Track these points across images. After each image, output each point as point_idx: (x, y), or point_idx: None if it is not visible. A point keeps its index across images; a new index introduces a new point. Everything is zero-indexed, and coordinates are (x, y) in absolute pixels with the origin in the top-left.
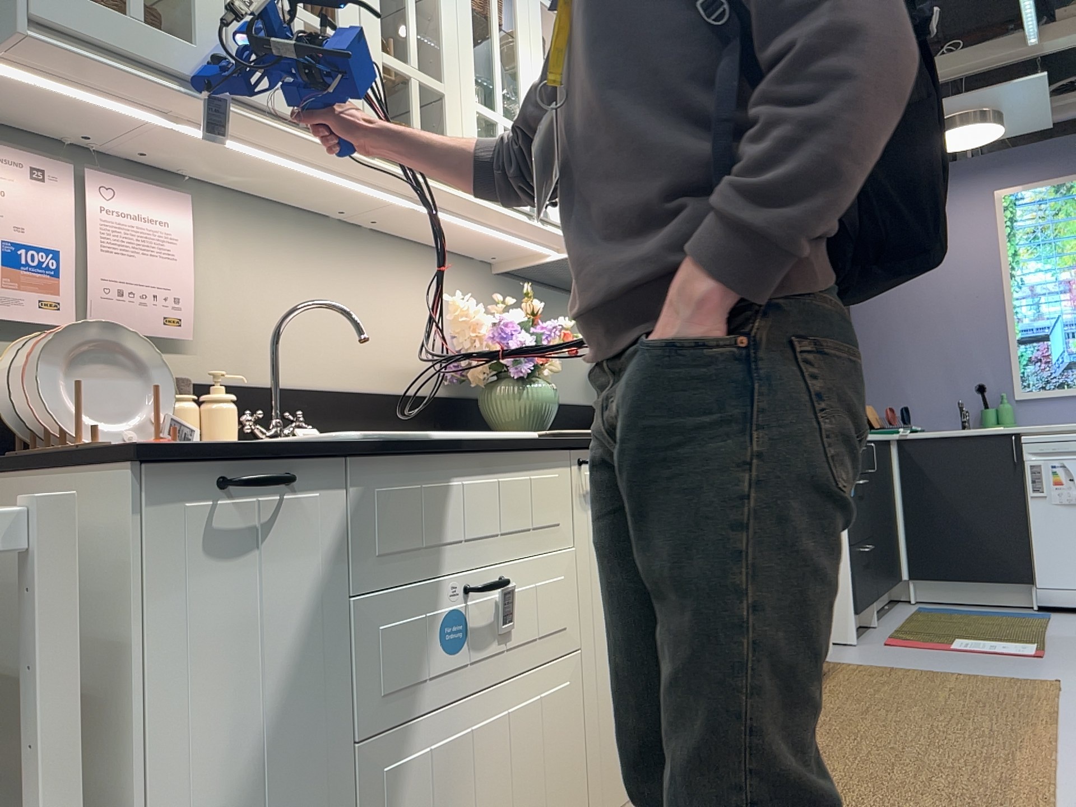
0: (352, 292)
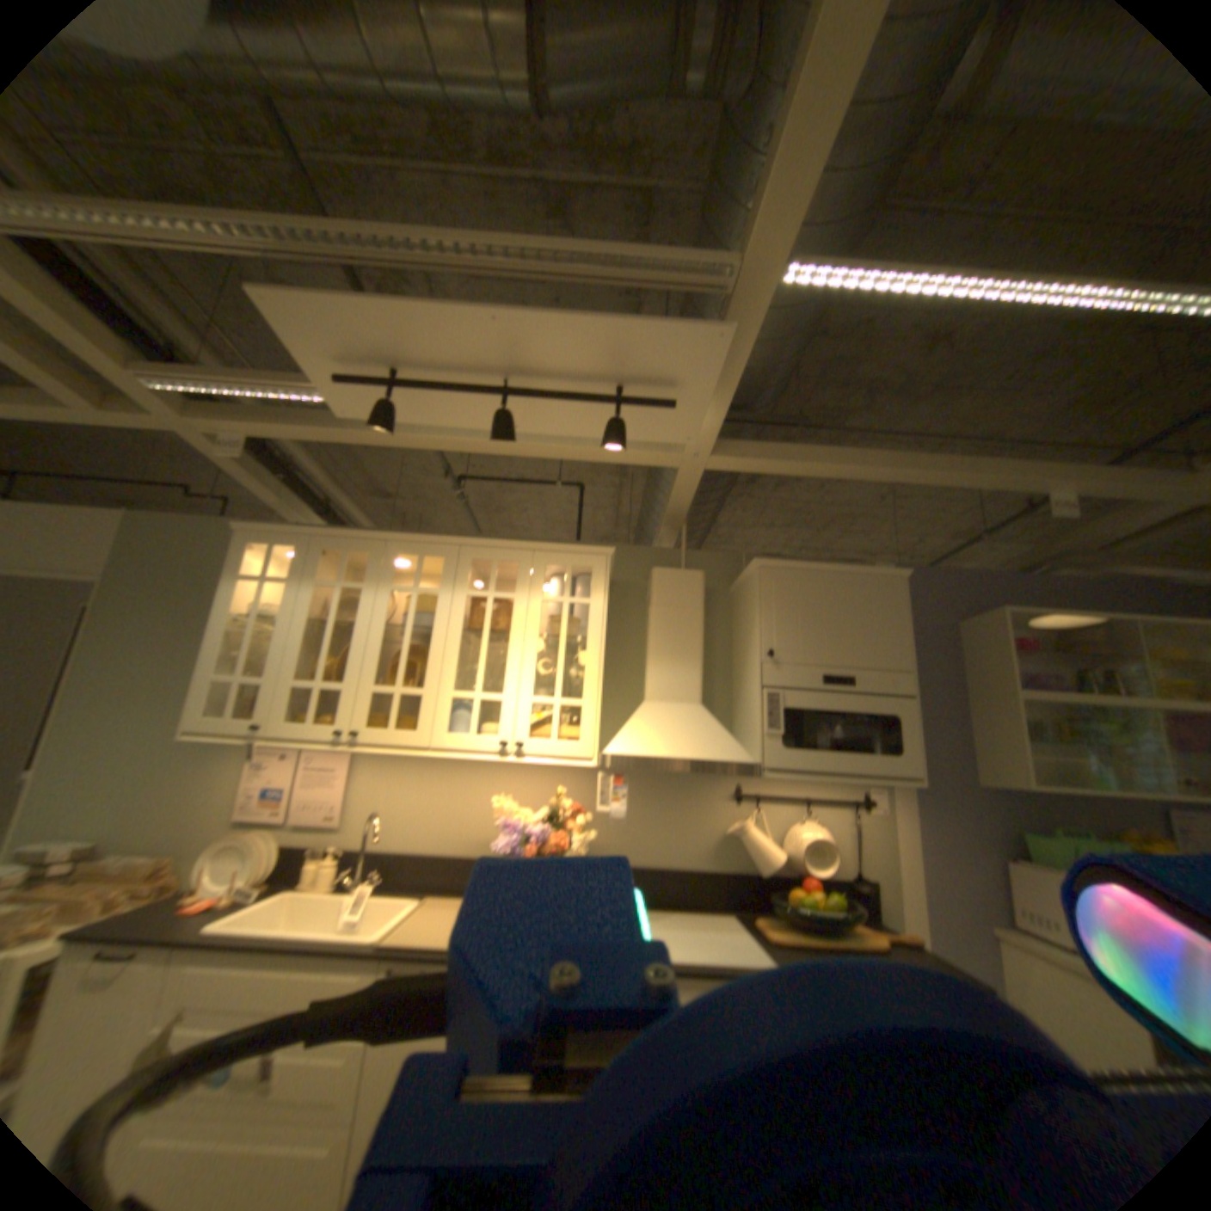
0: (454, 790)
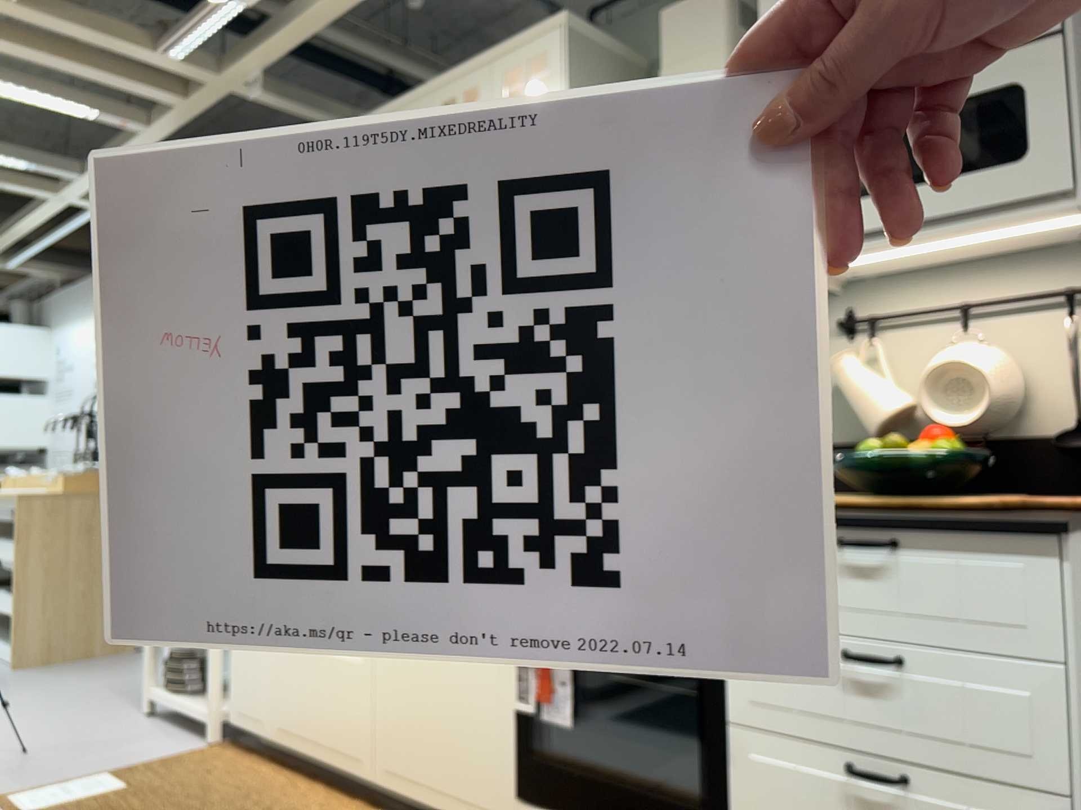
0: None
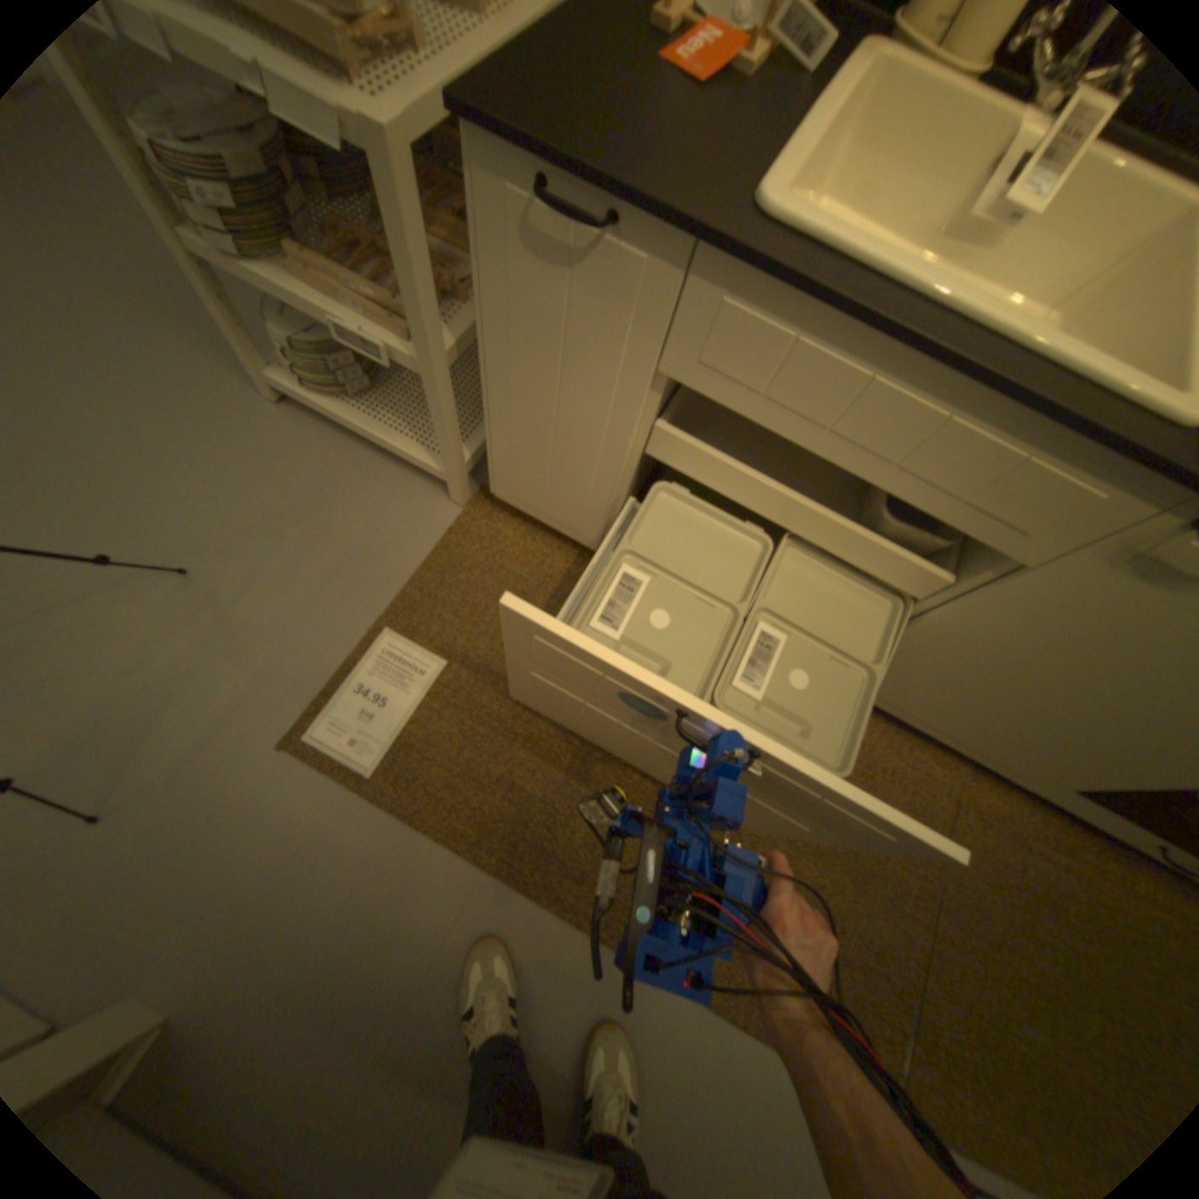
0: None
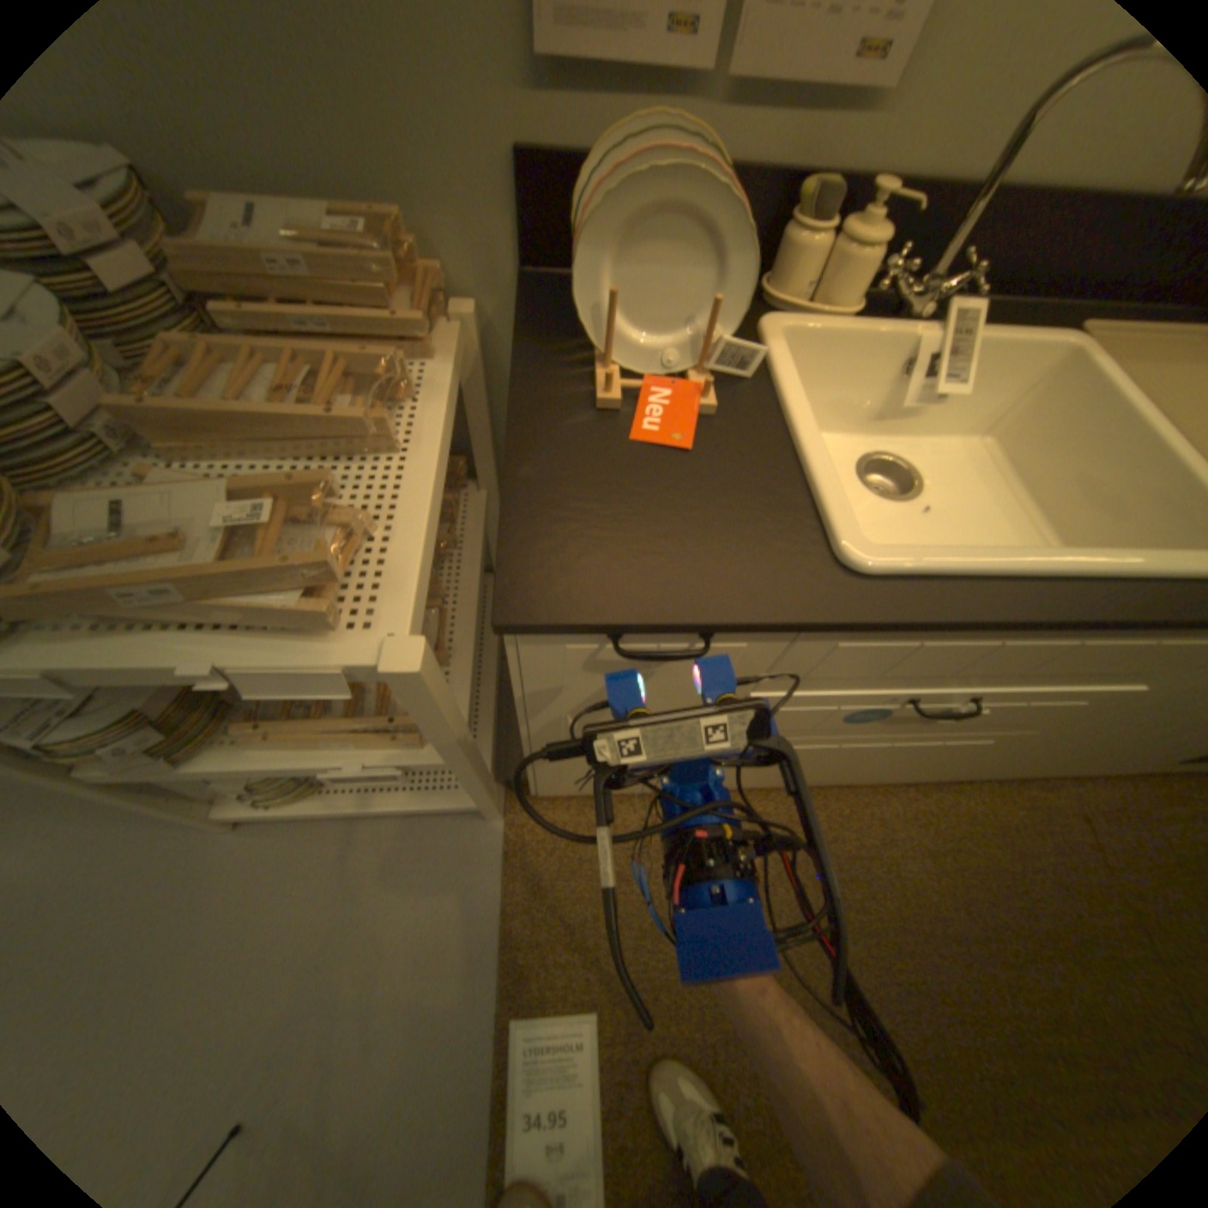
0: None
